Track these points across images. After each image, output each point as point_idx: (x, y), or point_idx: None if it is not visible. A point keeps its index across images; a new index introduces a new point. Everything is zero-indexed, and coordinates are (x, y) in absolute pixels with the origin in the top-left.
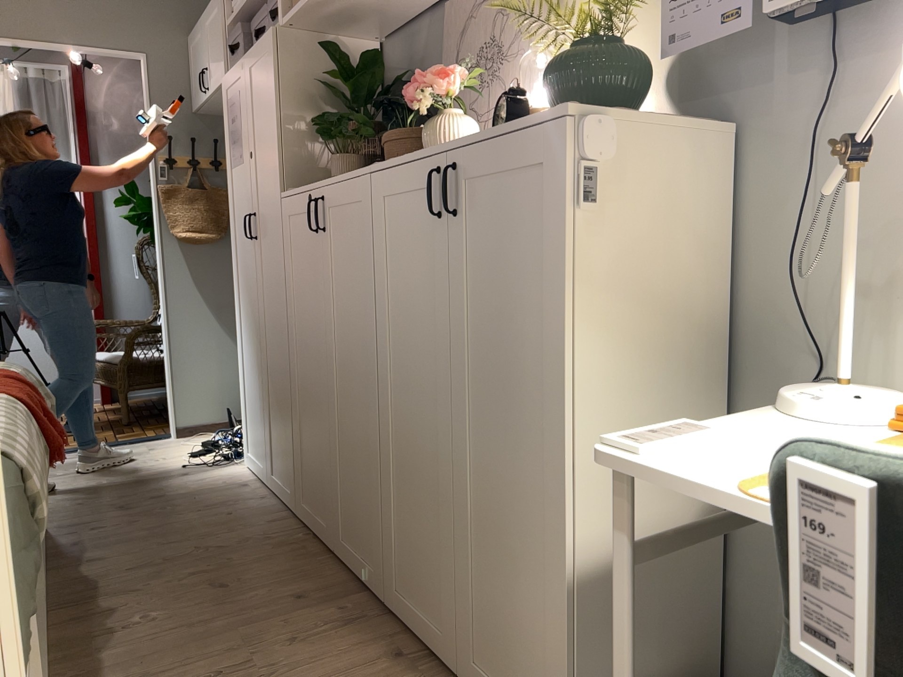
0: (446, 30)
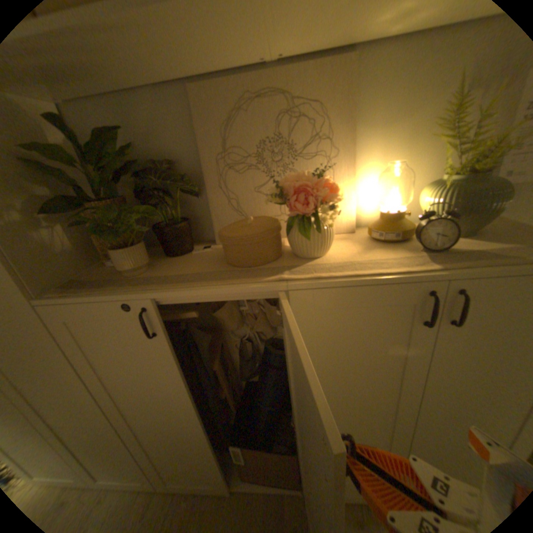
0: (196, 113)
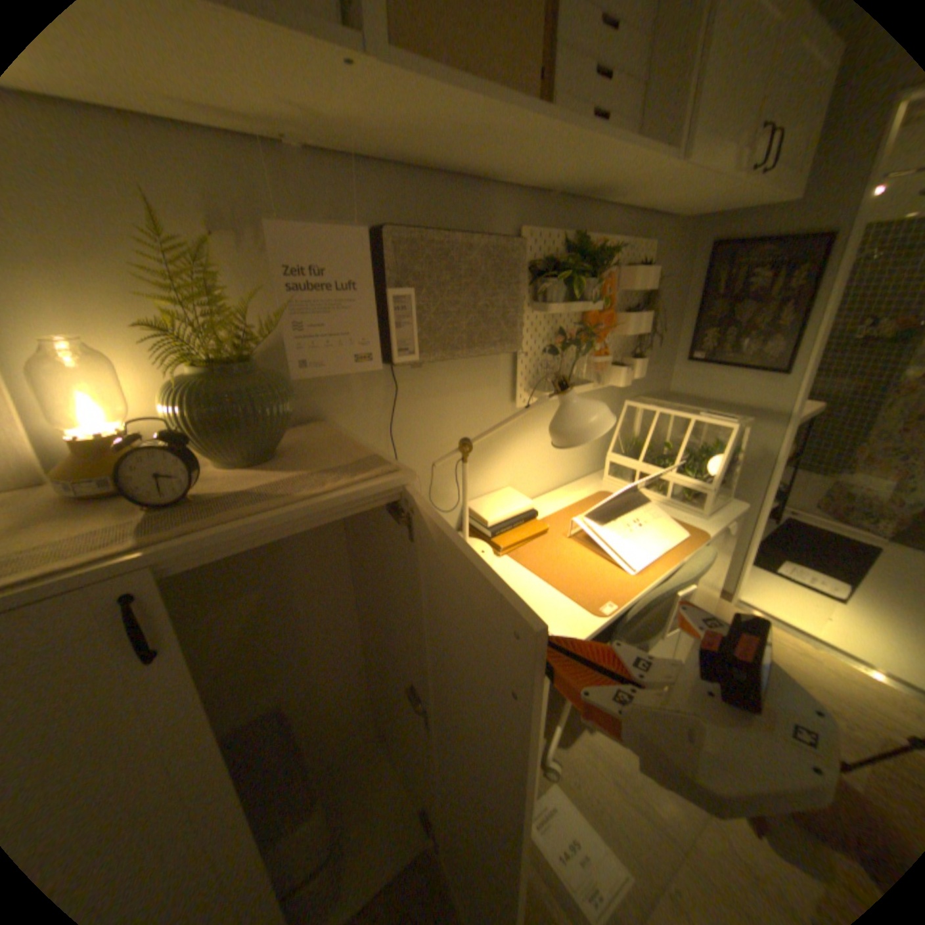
0: None
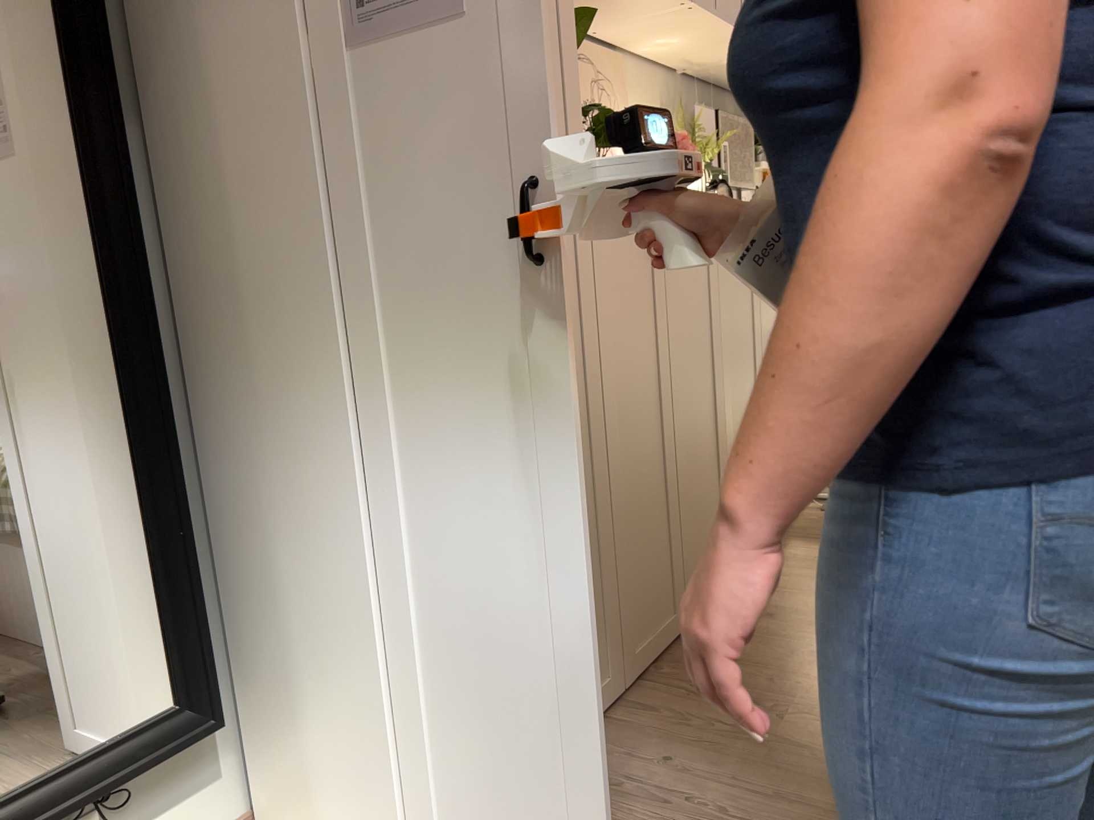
0: None
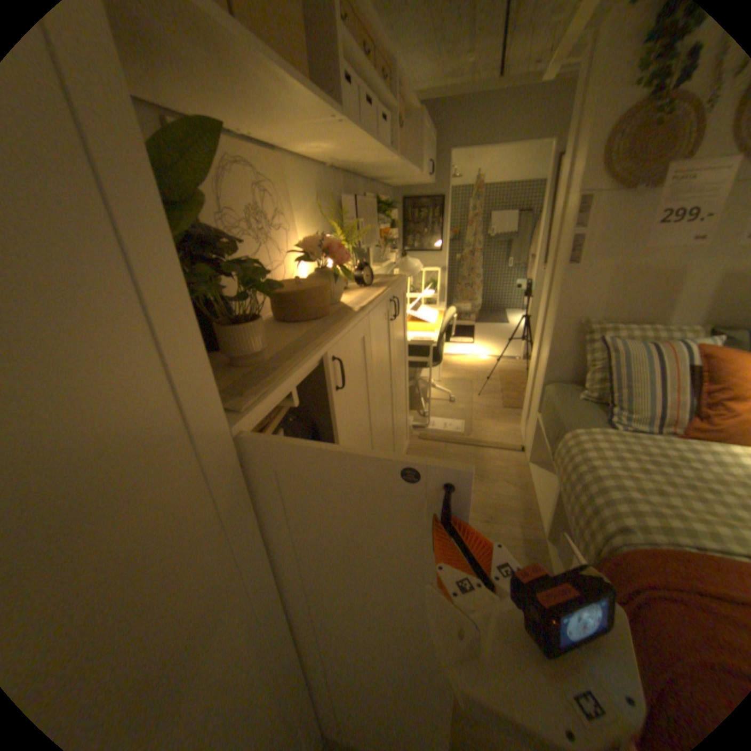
0: None
